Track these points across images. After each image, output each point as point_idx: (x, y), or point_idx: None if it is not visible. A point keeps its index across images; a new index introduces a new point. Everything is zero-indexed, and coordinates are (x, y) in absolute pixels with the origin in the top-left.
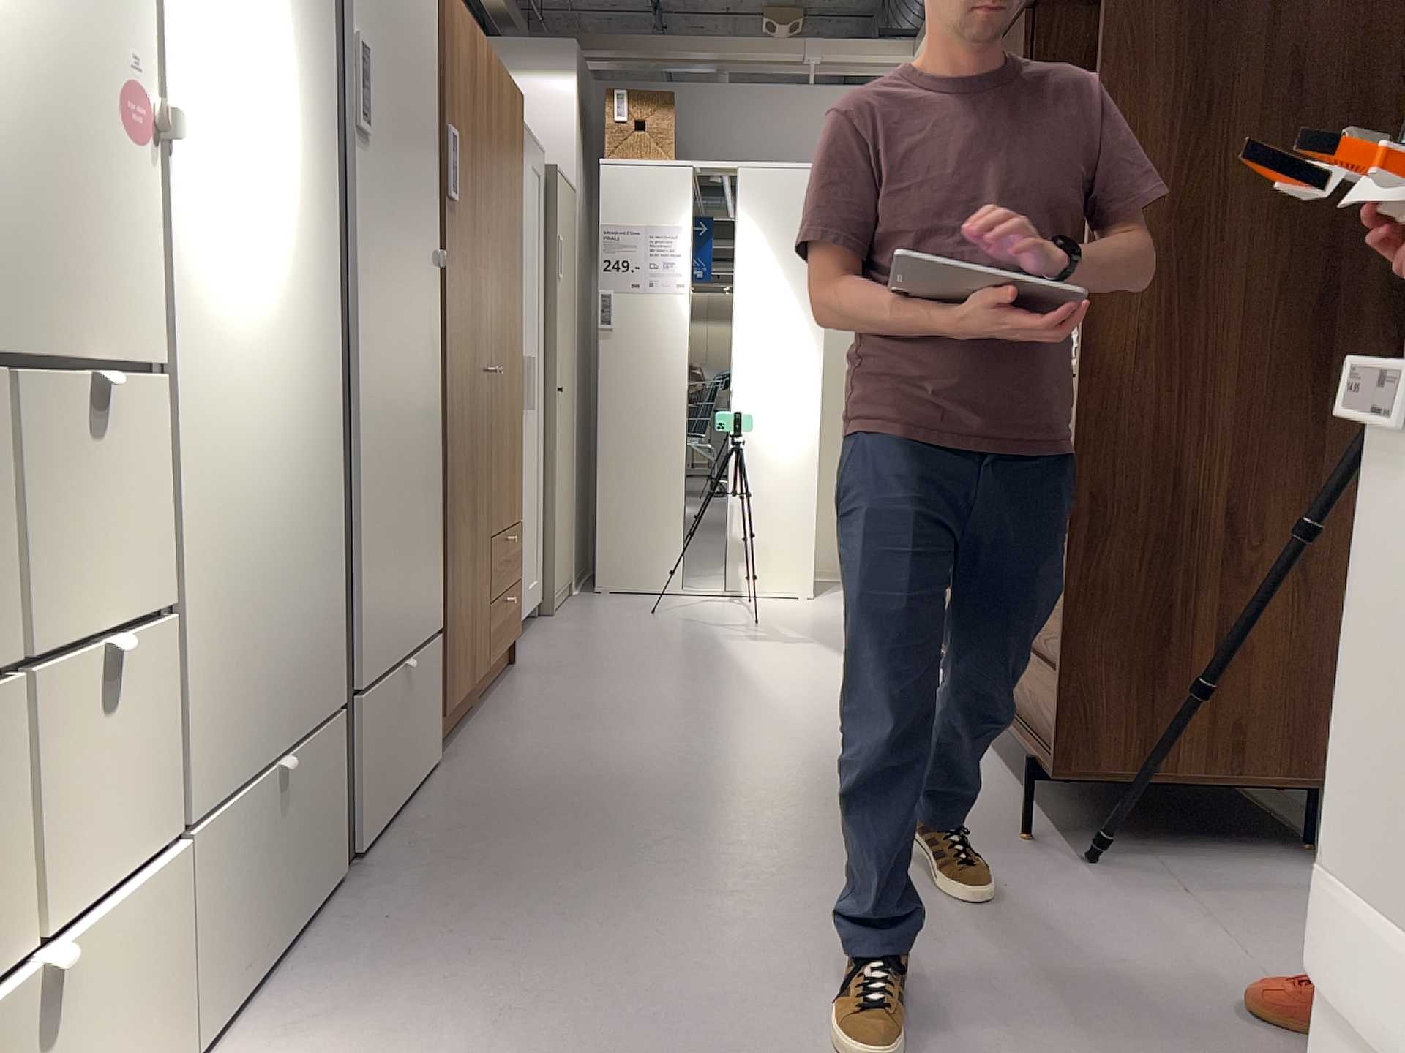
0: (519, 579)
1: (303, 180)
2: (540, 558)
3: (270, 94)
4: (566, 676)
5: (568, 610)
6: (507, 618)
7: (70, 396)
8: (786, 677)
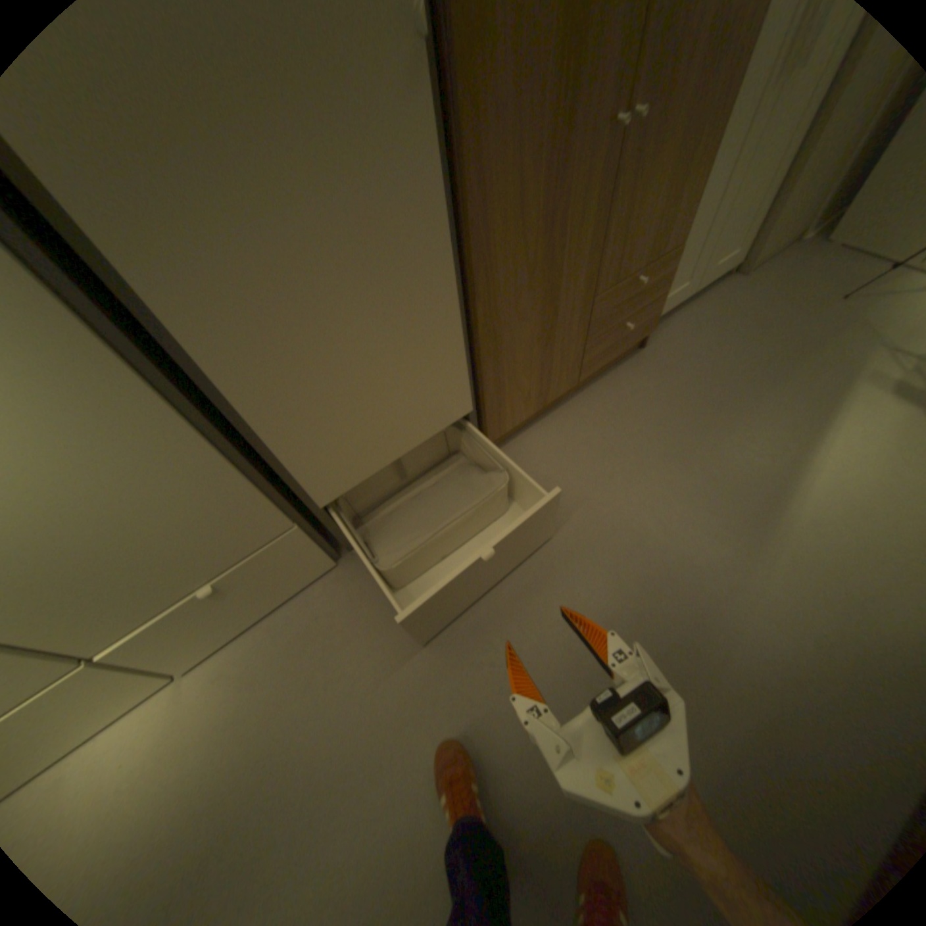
0: (662, 295)
1: None
2: (755, 227)
3: None
4: (663, 382)
5: (771, 266)
6: (625, 335)
7: None
8: (848, 481)
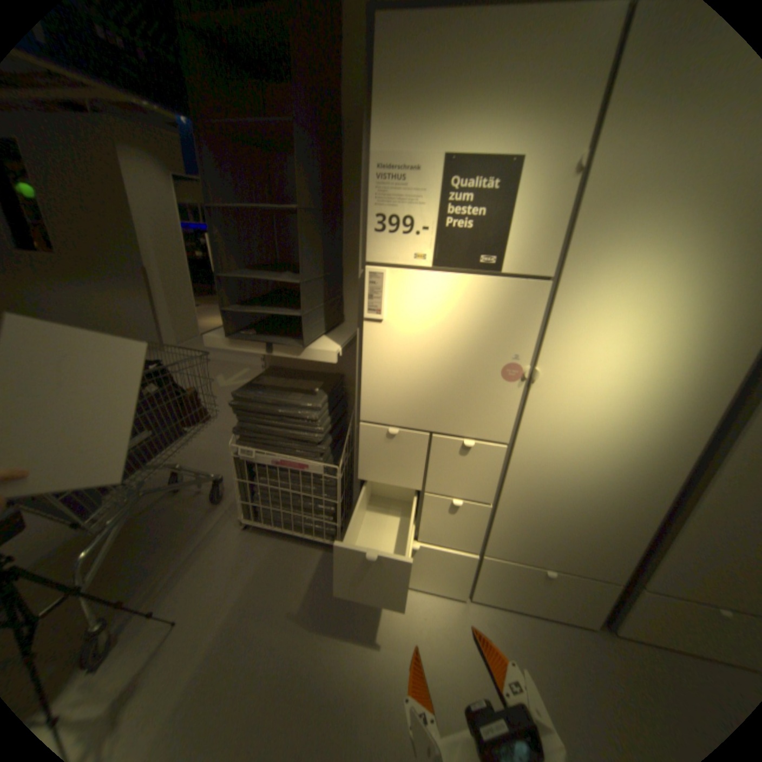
0: None
1: (685, 387)
2: None
3: (656, 351)
4: None
5: None
6: None
7: (459, 445)
8: None
